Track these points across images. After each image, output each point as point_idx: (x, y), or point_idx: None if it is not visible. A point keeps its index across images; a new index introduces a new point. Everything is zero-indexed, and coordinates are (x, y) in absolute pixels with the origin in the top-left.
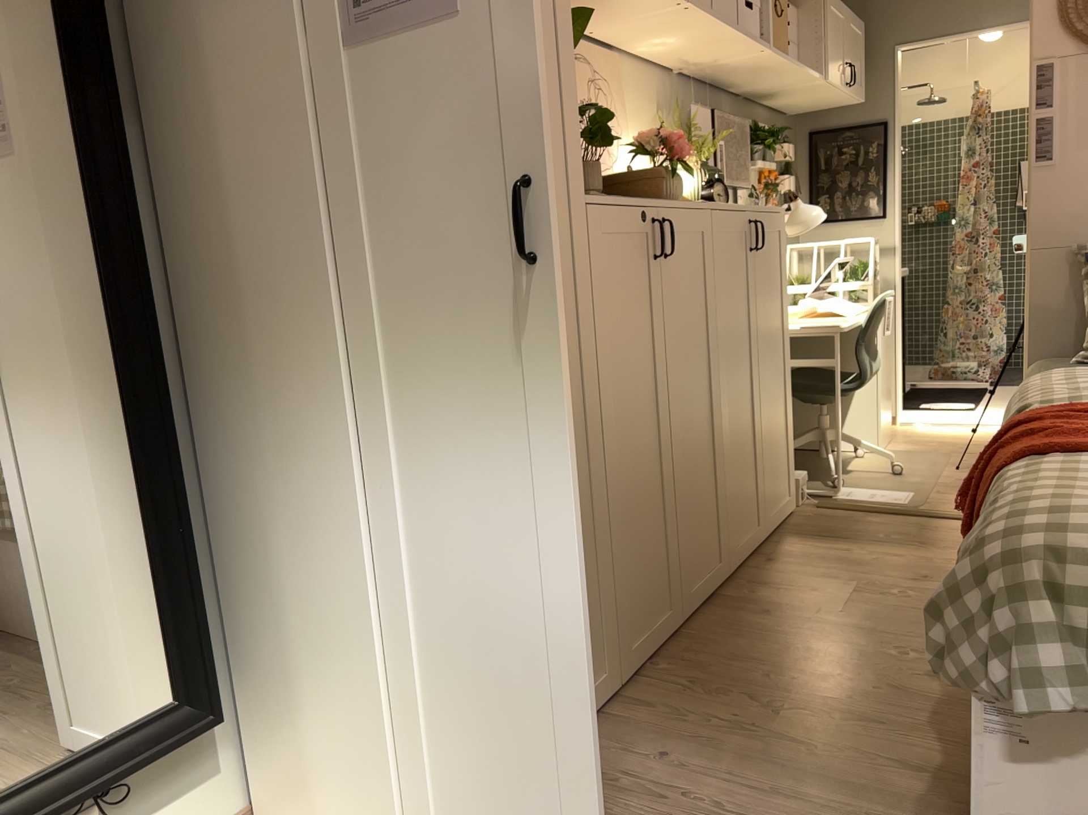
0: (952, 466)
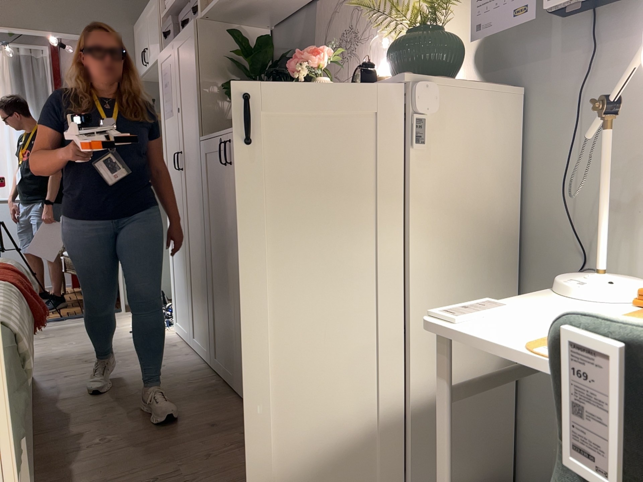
0: None
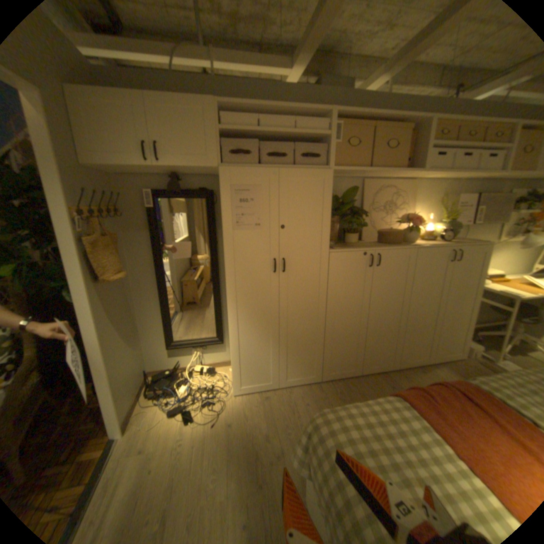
0: None
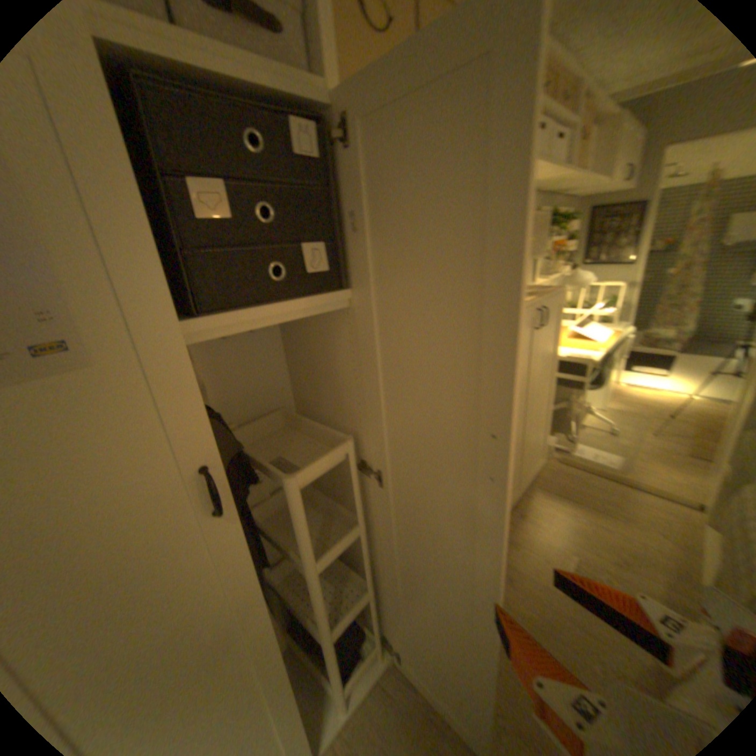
0: (653, 435)
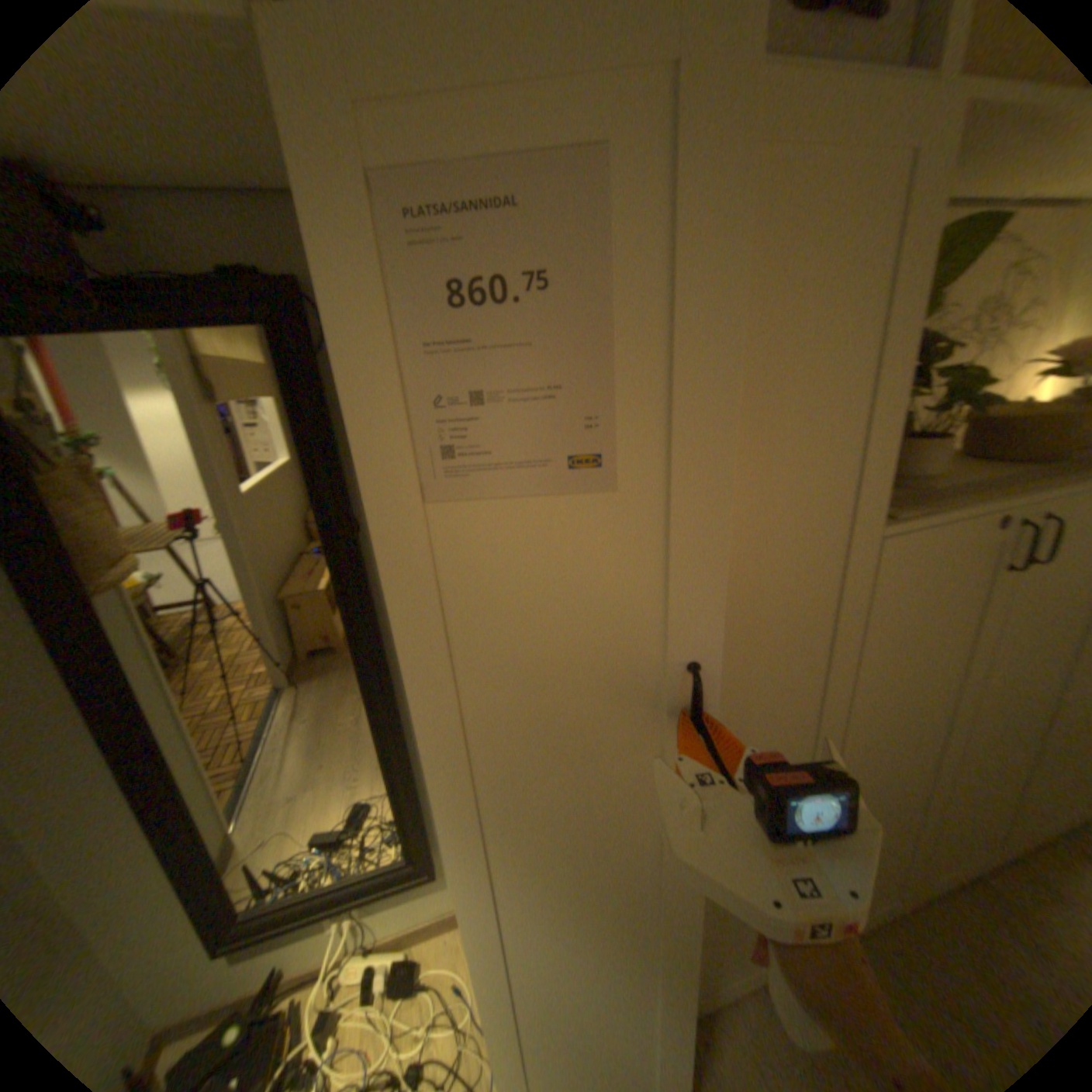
0: None
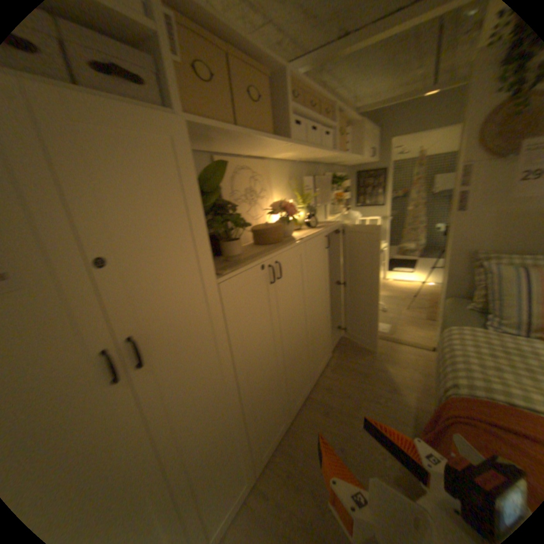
0: (407, 309)
